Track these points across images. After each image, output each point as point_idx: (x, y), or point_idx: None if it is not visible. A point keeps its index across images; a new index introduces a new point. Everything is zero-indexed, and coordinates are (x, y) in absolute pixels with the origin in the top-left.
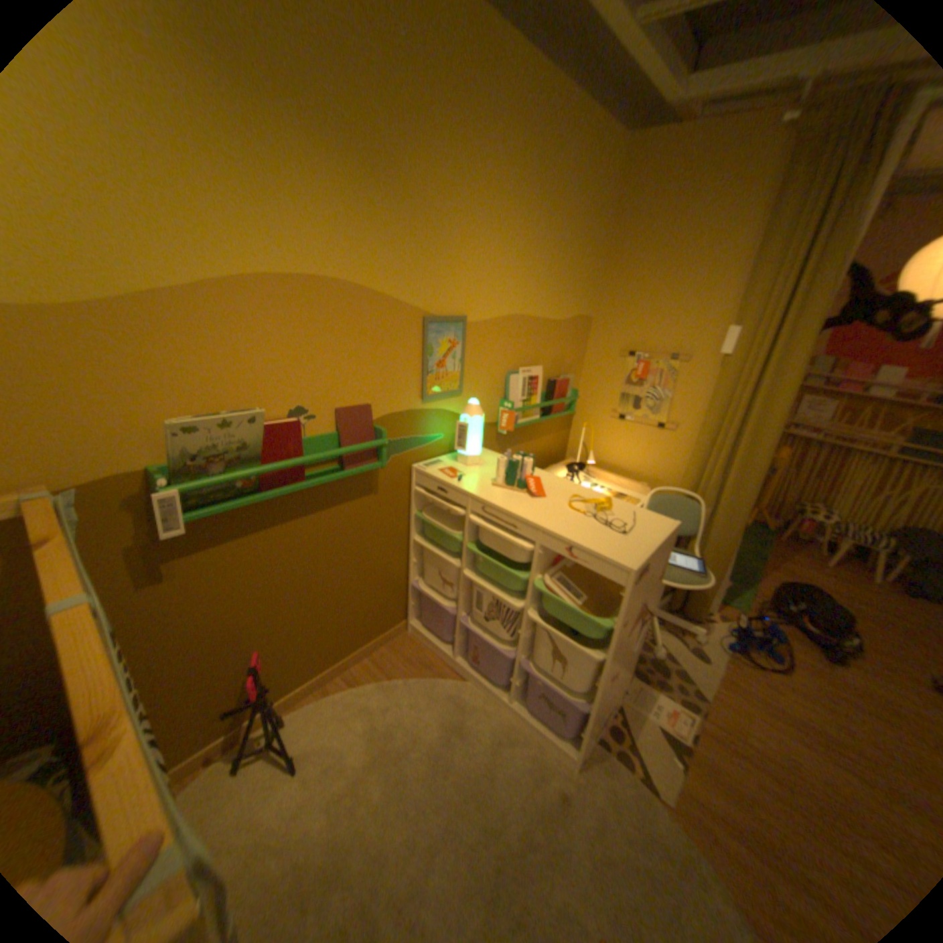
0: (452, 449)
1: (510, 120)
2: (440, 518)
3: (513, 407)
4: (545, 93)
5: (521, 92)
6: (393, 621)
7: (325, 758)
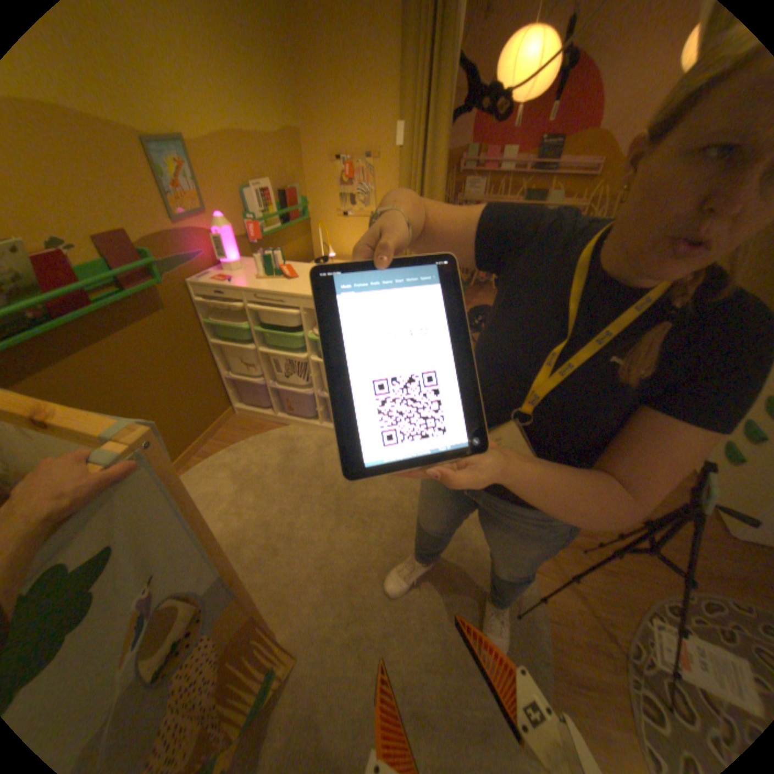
0: (216, 263)
1: None
2: (227, 318)
3: (255, 218)
4: None
5: None
6: (221, 409)
7: (206, 499)
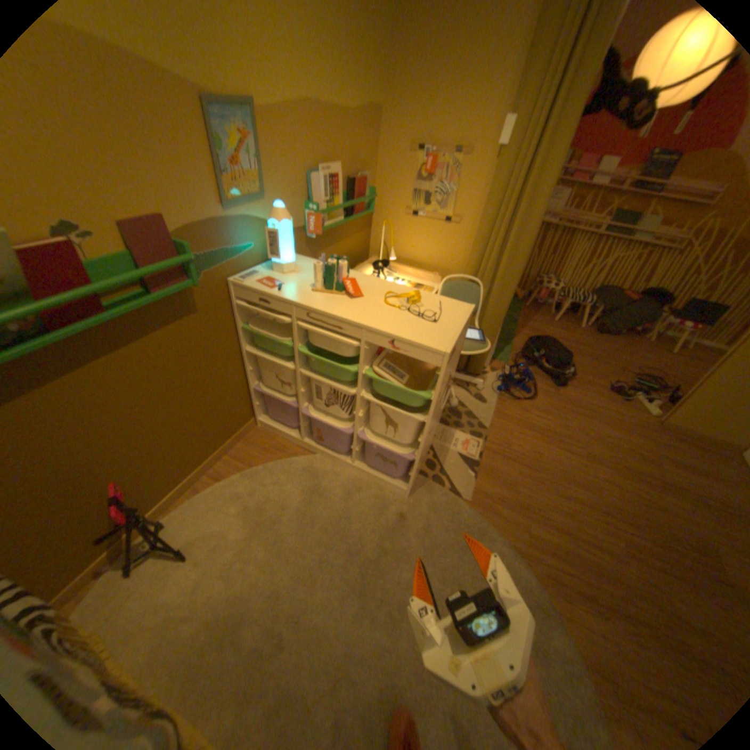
0: (266, 258)
1: None
2: (268, 328)
3: (319, 209)
4: None
5: None
6: (243, 421)
7: (210, 541)
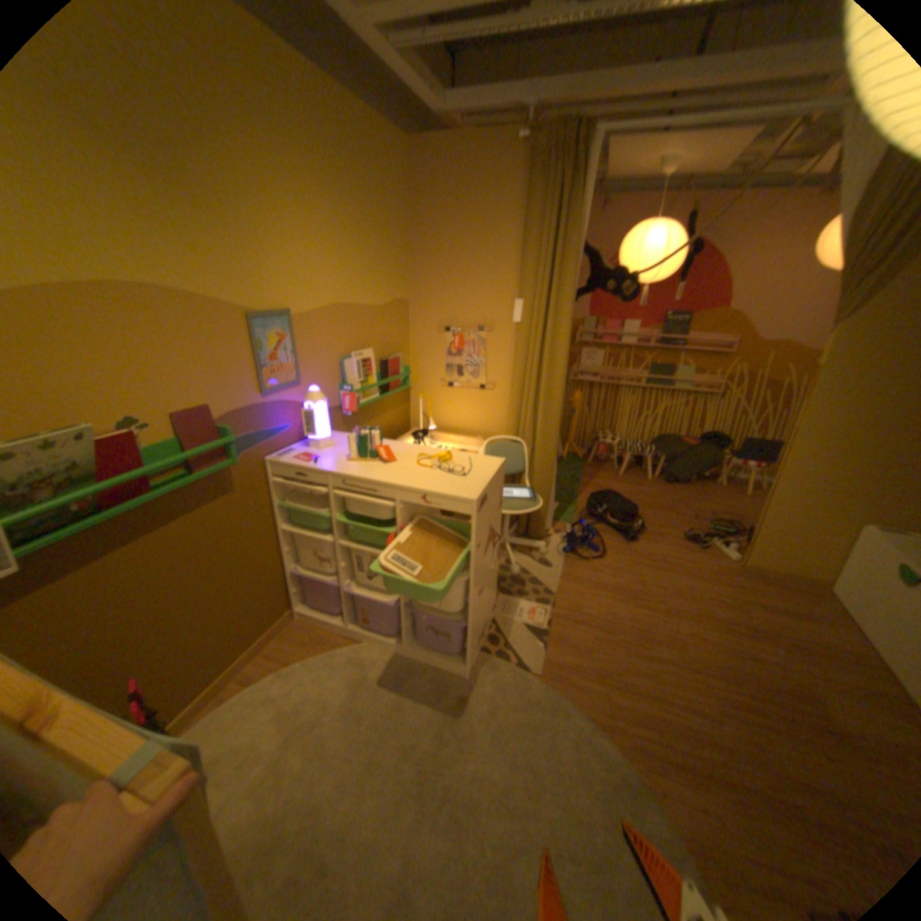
0: (302, 437)
1: (294, 126)
2: (304, 503)
3: (353, 390)
4: (323, 101)
5: (300, 100)
6: (276, 614)
7: (236, 756)
